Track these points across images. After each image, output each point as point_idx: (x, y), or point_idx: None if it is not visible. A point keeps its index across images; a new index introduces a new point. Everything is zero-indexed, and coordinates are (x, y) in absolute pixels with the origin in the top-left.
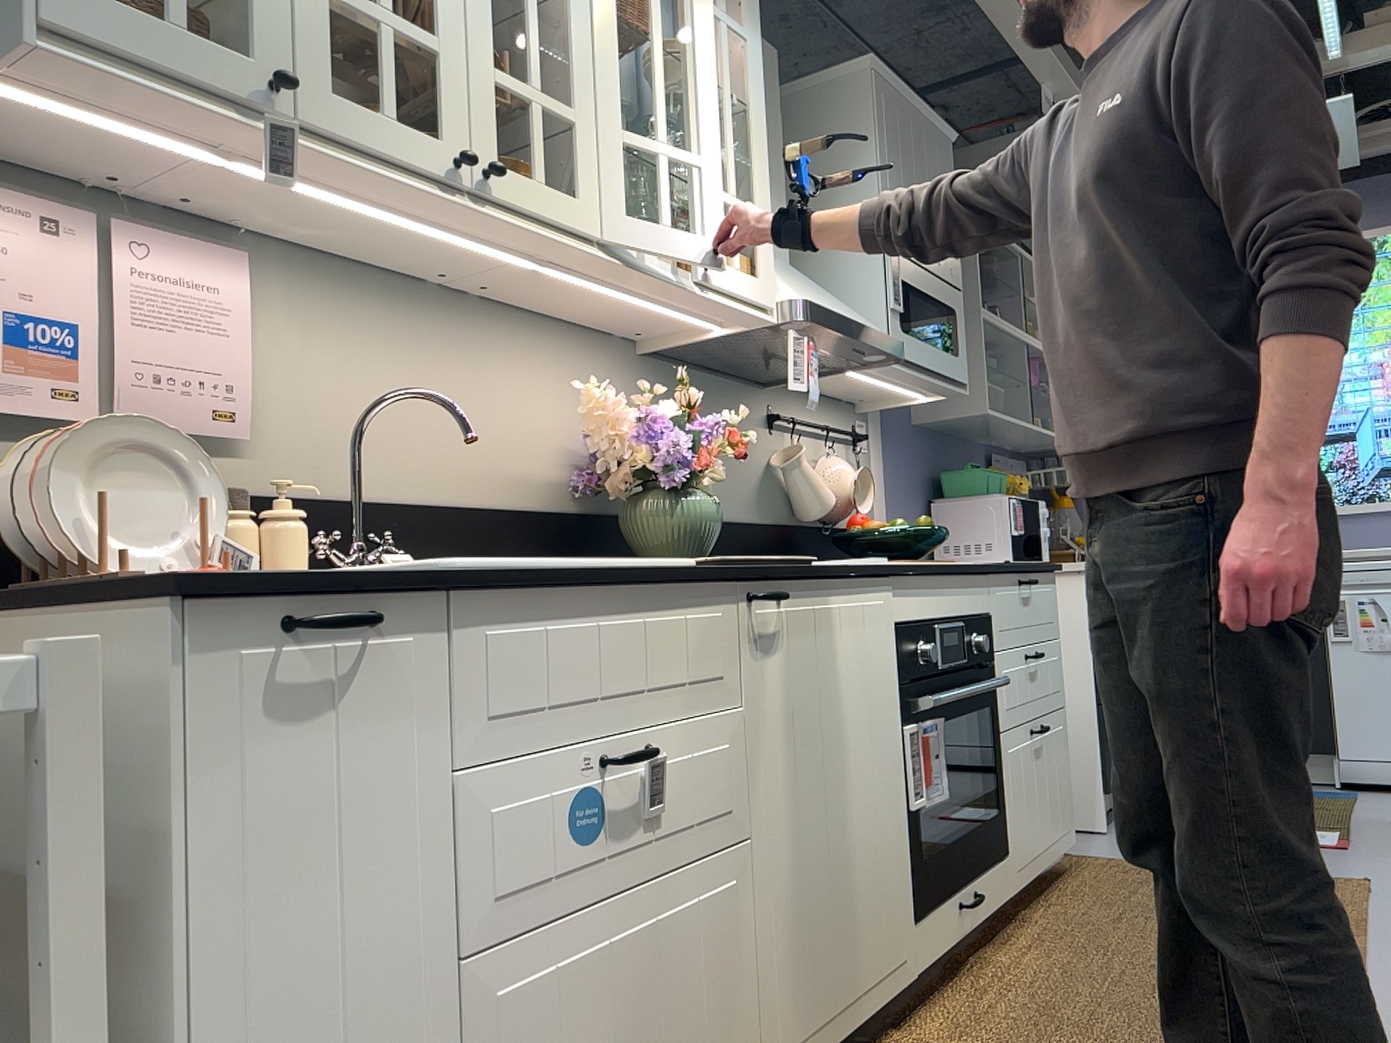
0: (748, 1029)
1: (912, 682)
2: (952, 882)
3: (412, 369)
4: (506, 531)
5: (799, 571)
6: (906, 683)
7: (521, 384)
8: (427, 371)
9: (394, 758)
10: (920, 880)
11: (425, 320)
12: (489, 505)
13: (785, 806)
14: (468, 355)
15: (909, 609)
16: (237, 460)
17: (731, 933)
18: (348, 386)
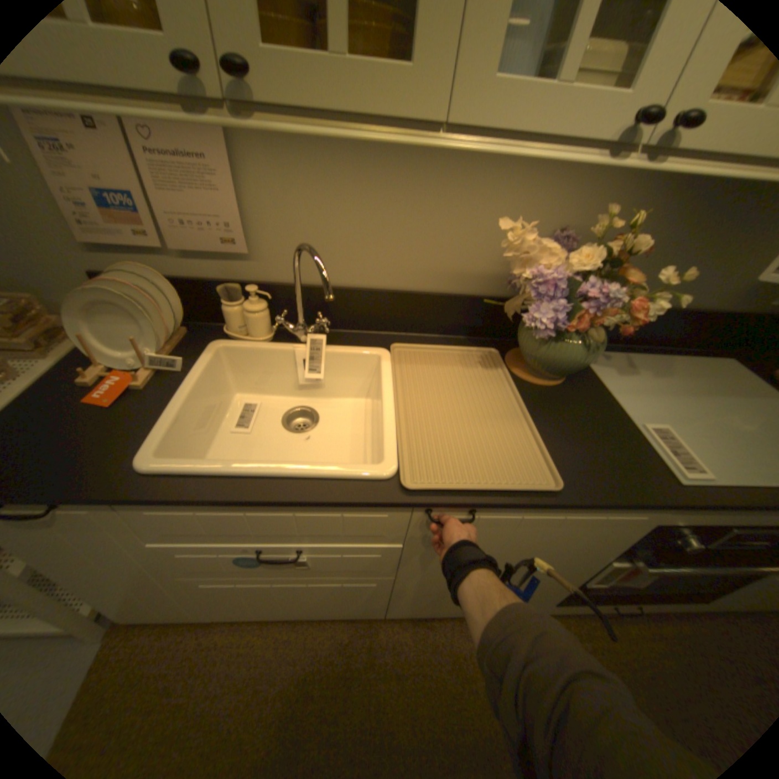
0: (377, 609)
1: (653, 548)
2: (615, 604)
3: (374, 195)
4: (435, 308)
5: (502, 507)
6: (641, 549)
7: (482, 199)
8: (388, 196)
9: (105, 540)
10: (574, 600)
11: (391, 149)
12: (427, 290)
13: (434, 574)
14: (431, 178)
15: (692, 522)
16: (248, 263)
17: (369, 594)
18: (320, 212)
